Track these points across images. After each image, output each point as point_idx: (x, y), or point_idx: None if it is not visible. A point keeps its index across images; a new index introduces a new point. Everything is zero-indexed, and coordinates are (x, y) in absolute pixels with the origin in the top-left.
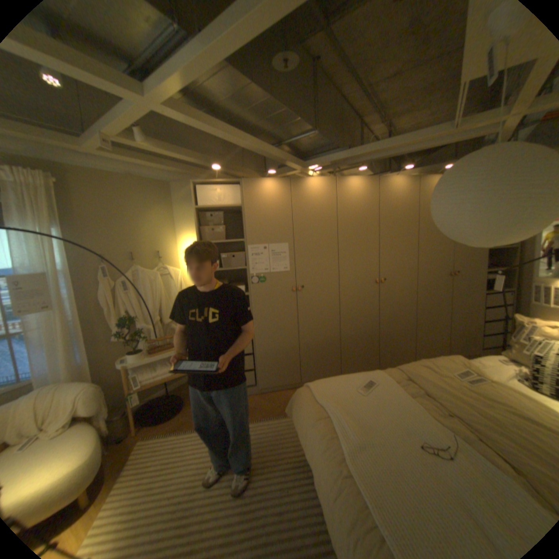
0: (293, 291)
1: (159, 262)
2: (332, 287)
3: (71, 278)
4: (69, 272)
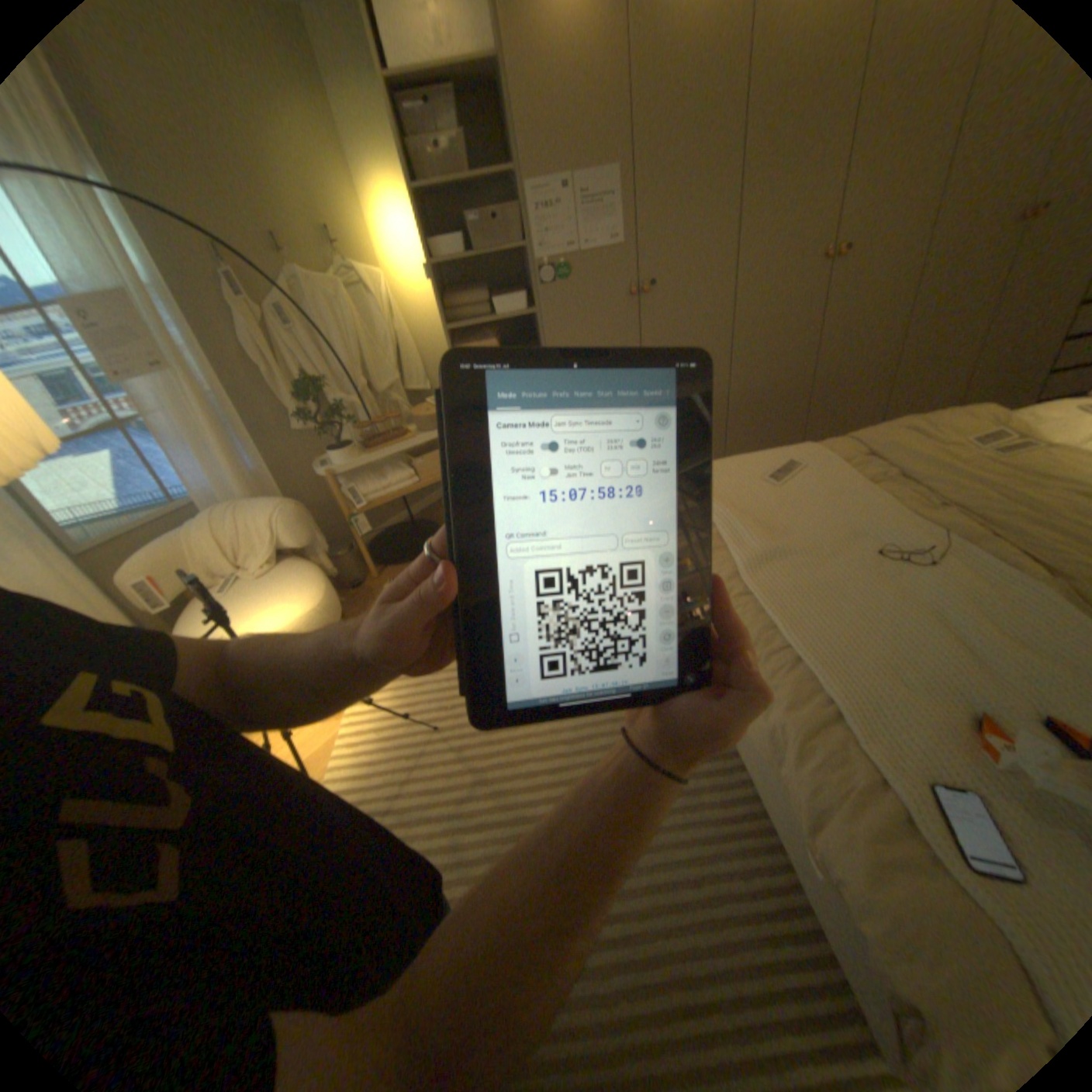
0: (632, 296)
1: (333, 254)
2: (719, 278)
3: (174, 300)
4: (167, 287)
